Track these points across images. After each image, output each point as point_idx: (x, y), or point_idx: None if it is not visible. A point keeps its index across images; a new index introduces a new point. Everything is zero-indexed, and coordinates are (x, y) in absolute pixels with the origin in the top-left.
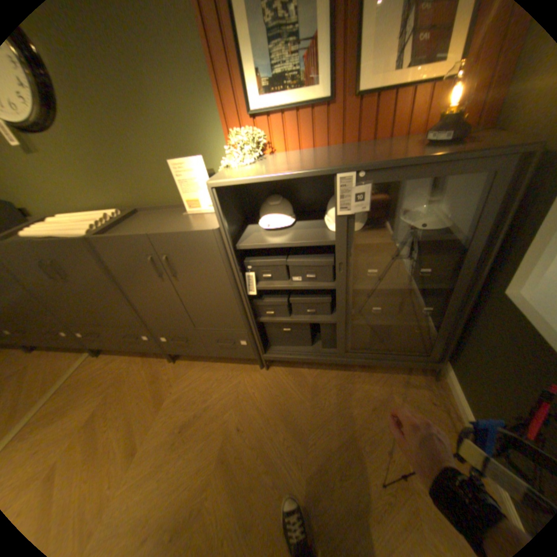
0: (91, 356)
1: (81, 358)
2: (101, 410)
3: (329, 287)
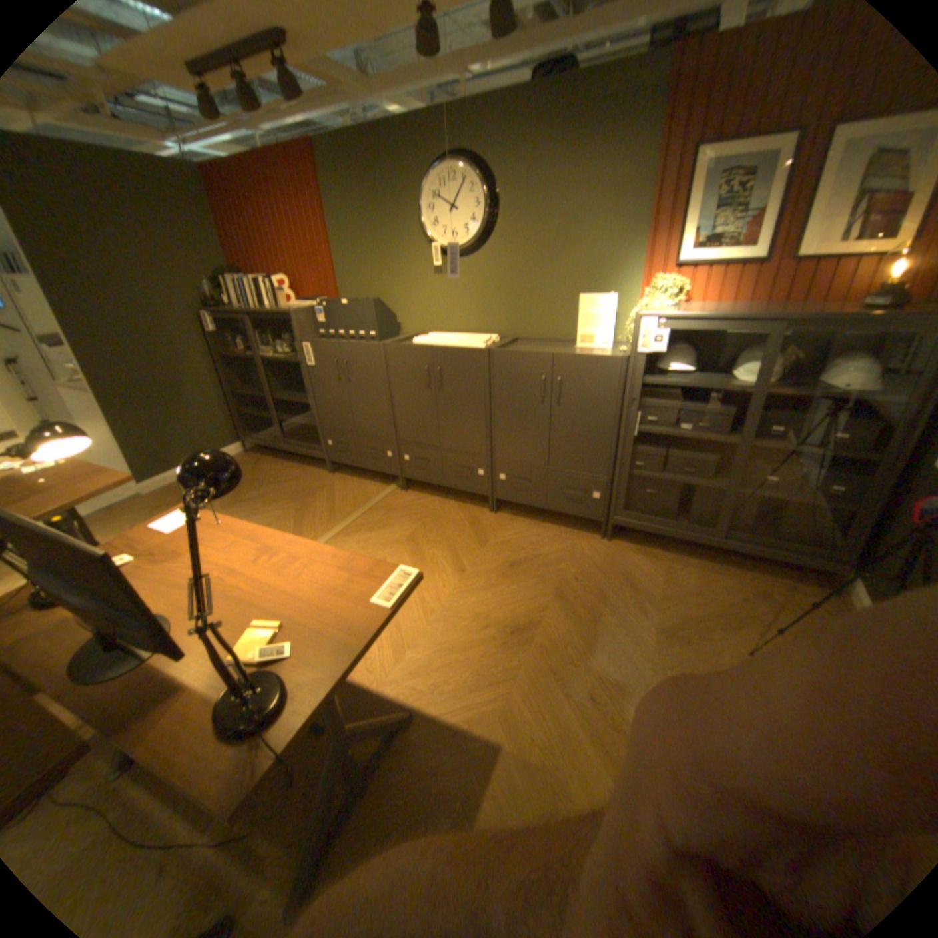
0: (400, 490)
1: (392, 489)
2: (424, 533)
3: (726, 439)
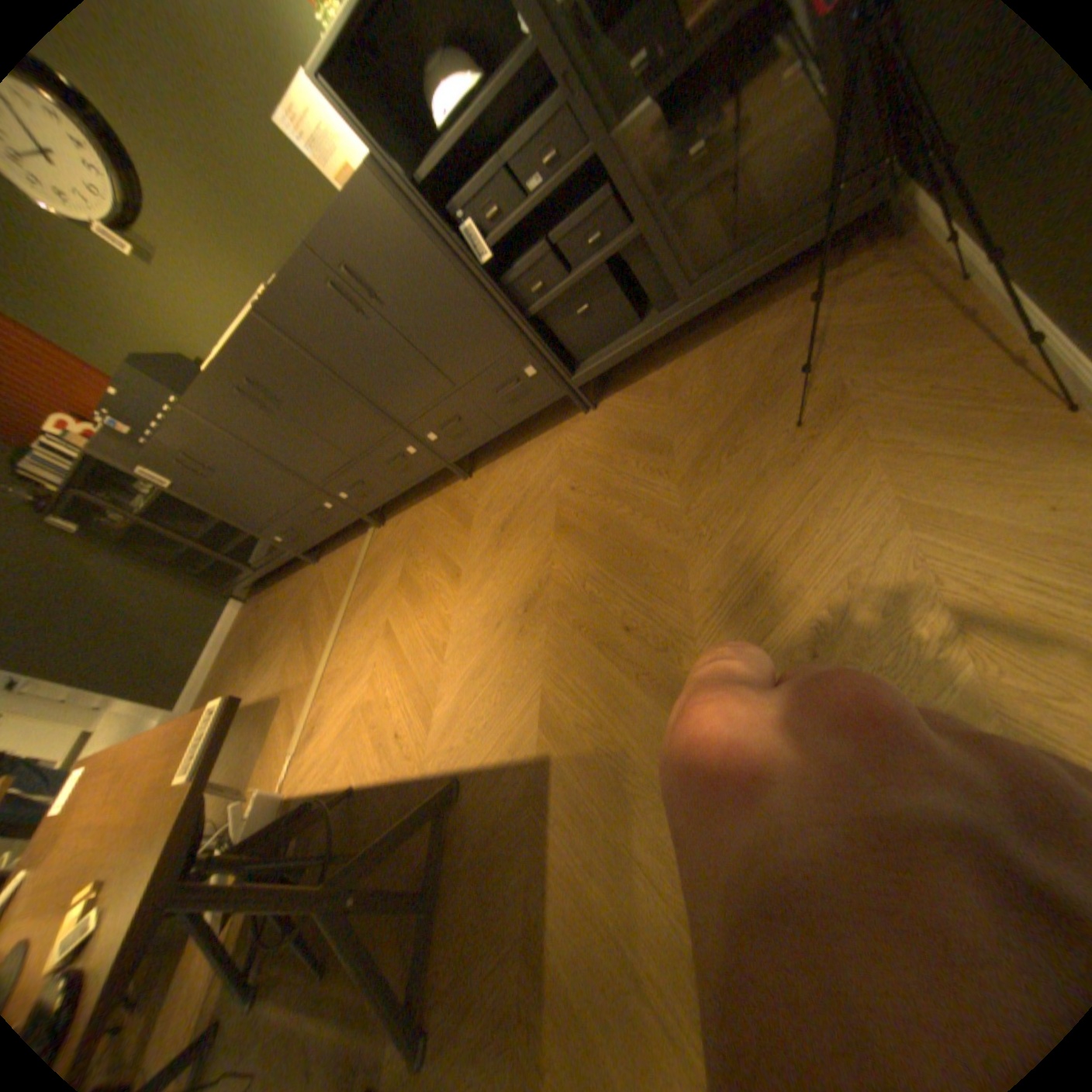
0: (379, 529)
1: (370, 536)
2: (413, 562)
3: (588, 150)
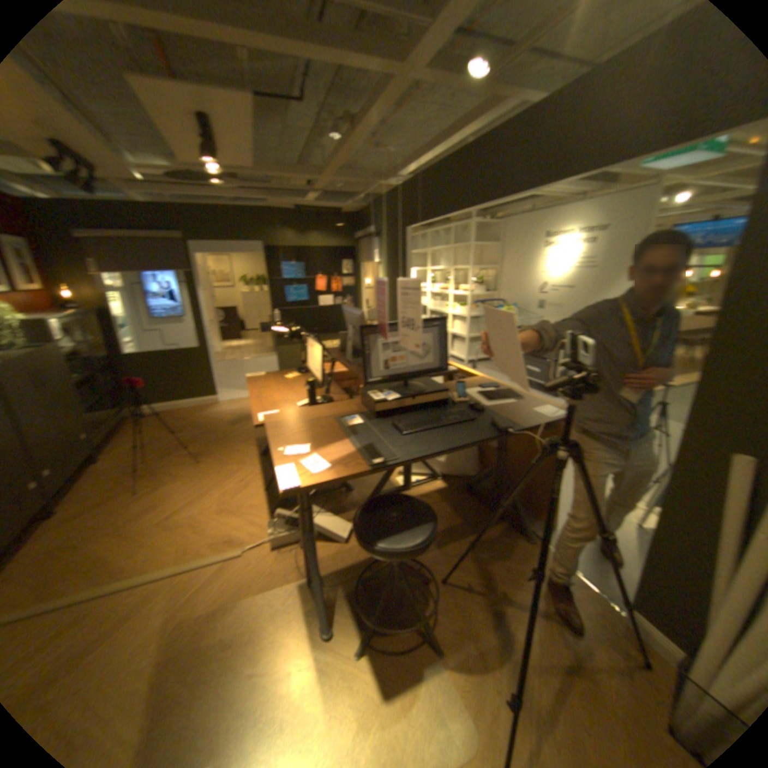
0: None
1: None
2: (100, 532)
3: (84, 374)
